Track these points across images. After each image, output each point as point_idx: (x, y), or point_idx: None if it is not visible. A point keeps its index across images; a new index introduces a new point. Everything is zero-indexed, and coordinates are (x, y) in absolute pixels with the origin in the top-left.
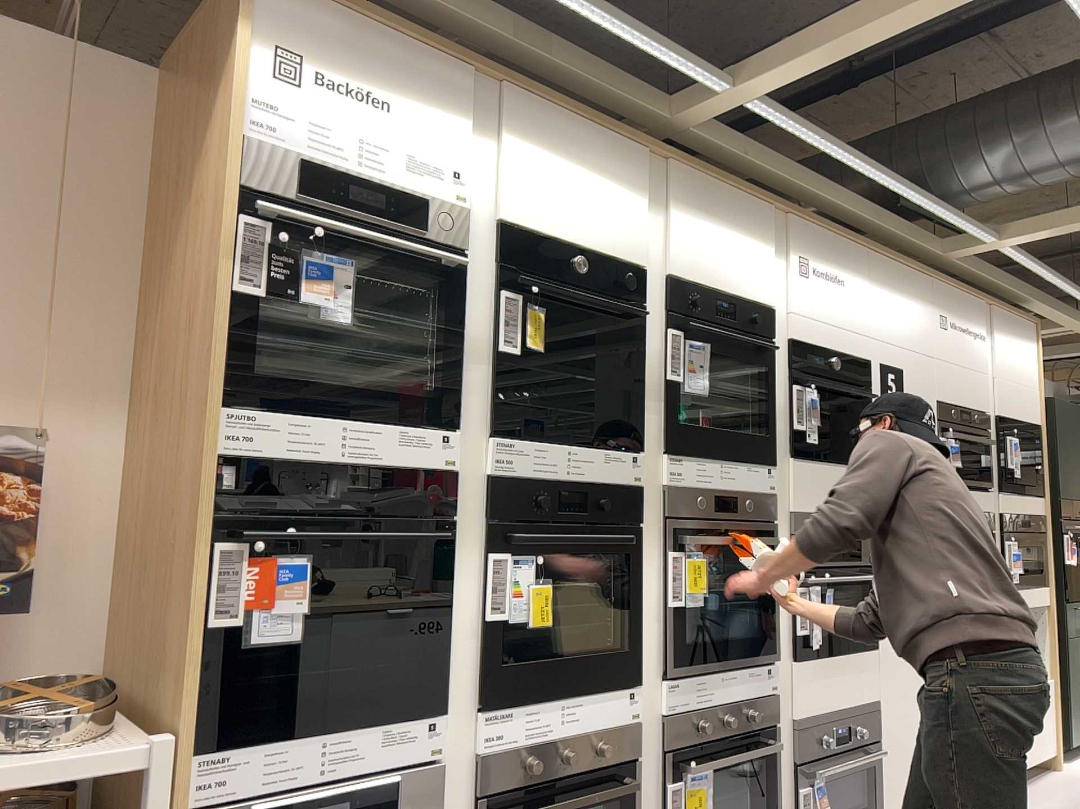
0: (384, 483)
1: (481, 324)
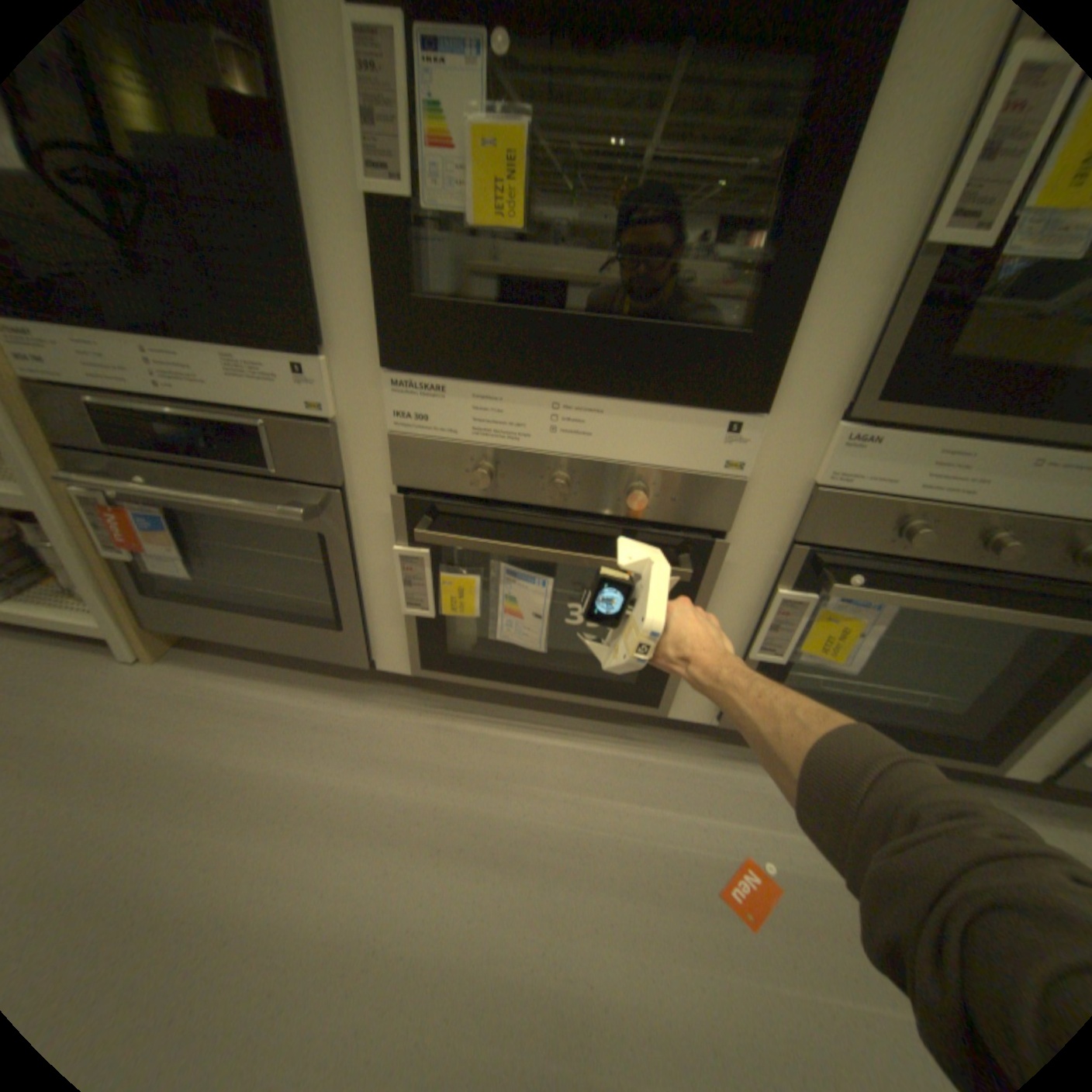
0: None
1: None
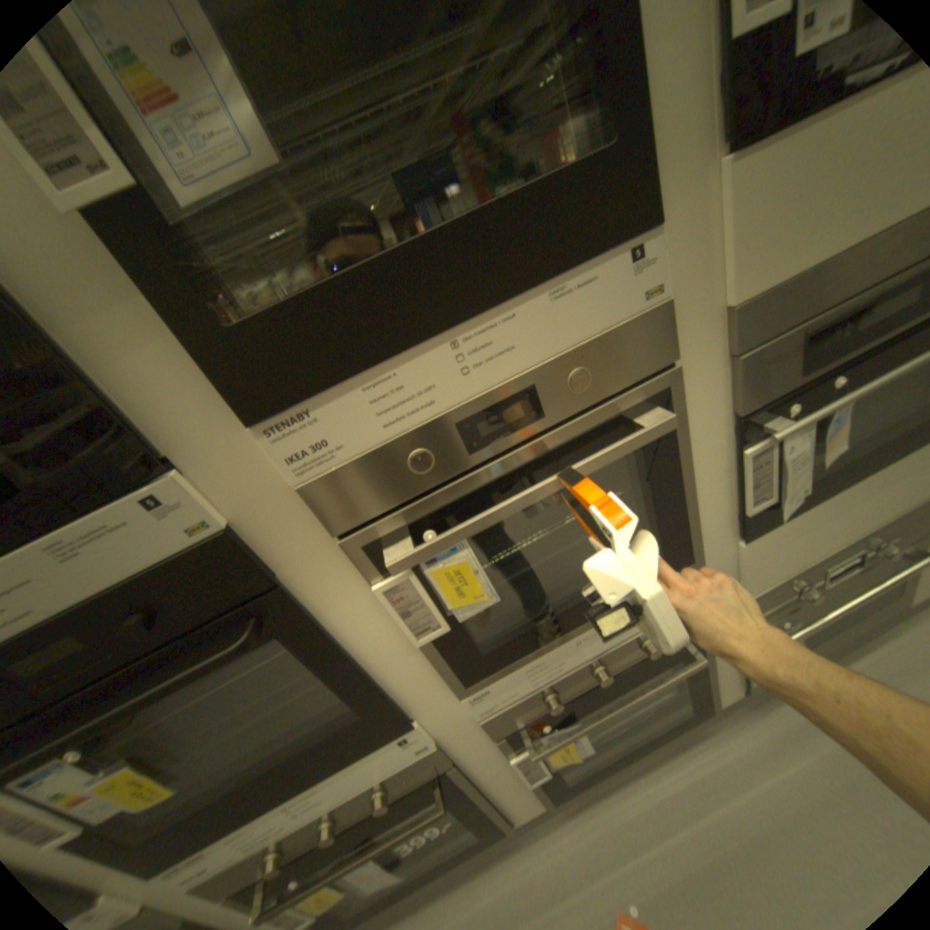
0: None
1: None
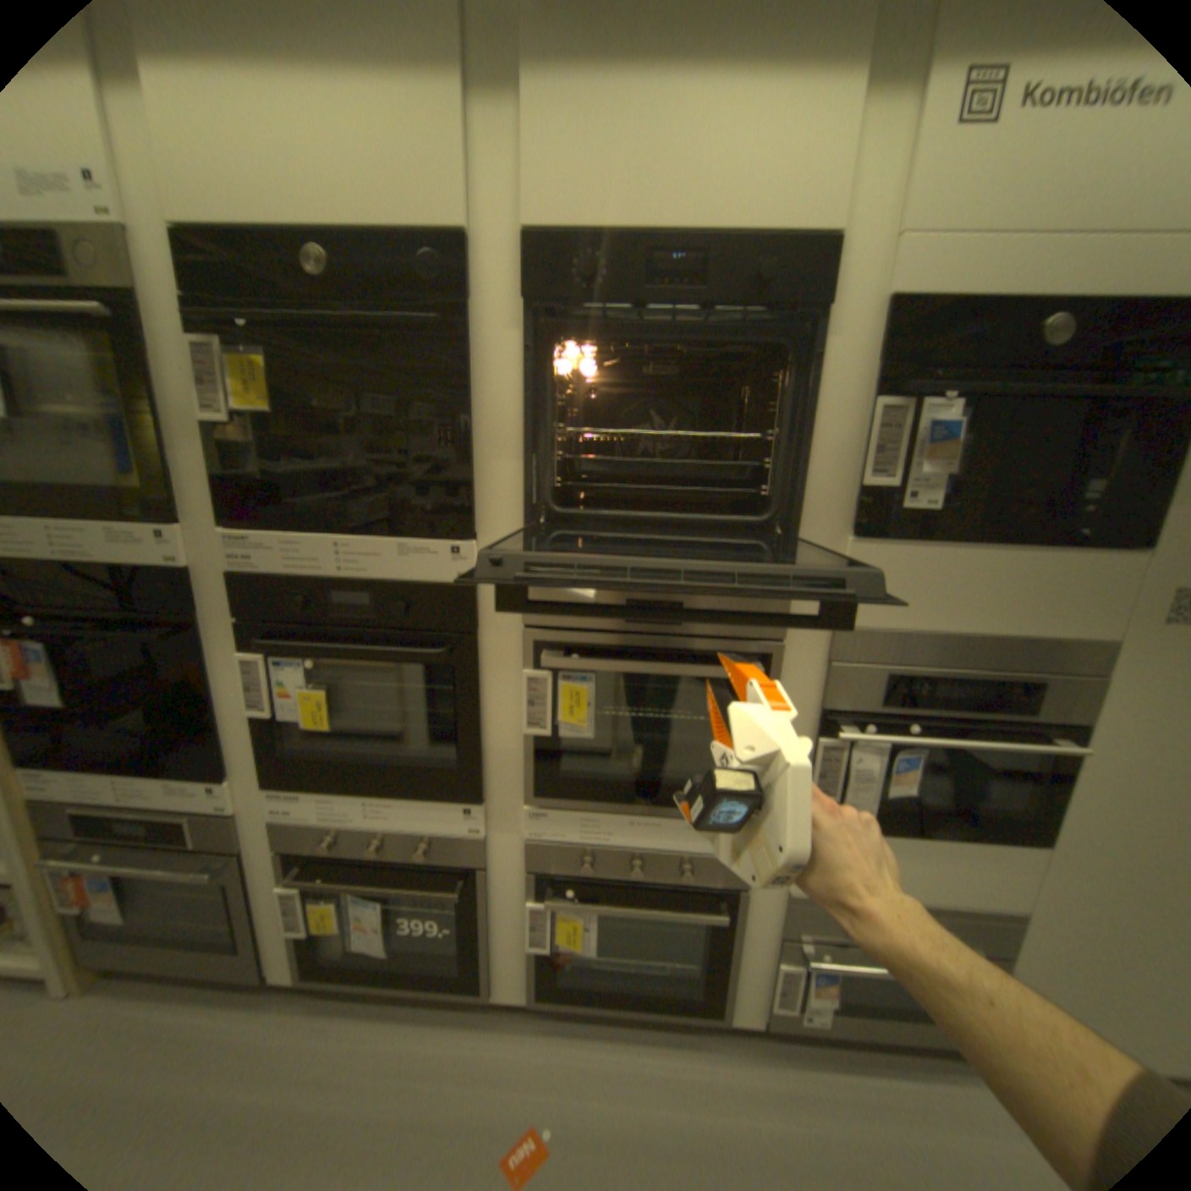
0: (94, 585)
1: (177, 383)
